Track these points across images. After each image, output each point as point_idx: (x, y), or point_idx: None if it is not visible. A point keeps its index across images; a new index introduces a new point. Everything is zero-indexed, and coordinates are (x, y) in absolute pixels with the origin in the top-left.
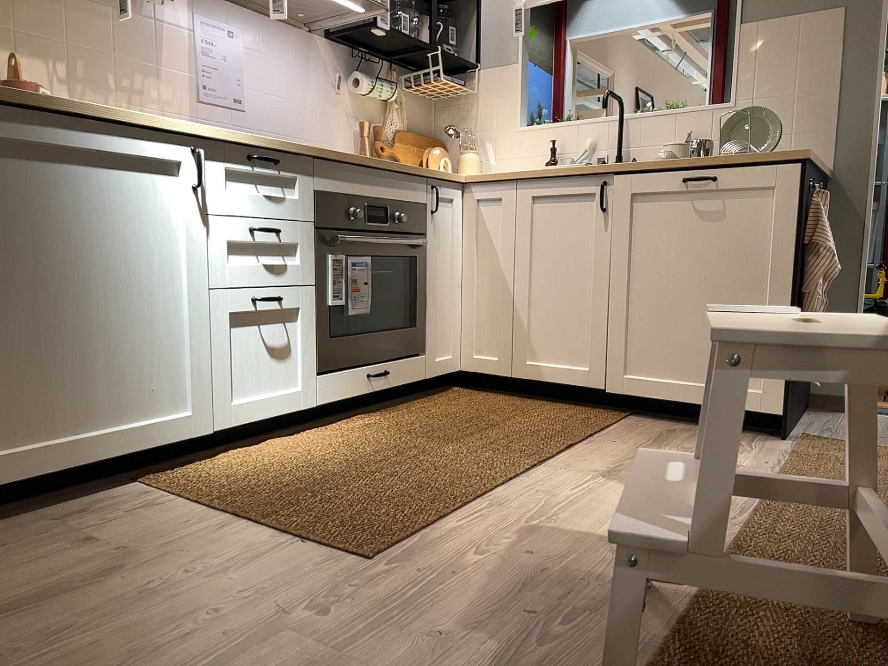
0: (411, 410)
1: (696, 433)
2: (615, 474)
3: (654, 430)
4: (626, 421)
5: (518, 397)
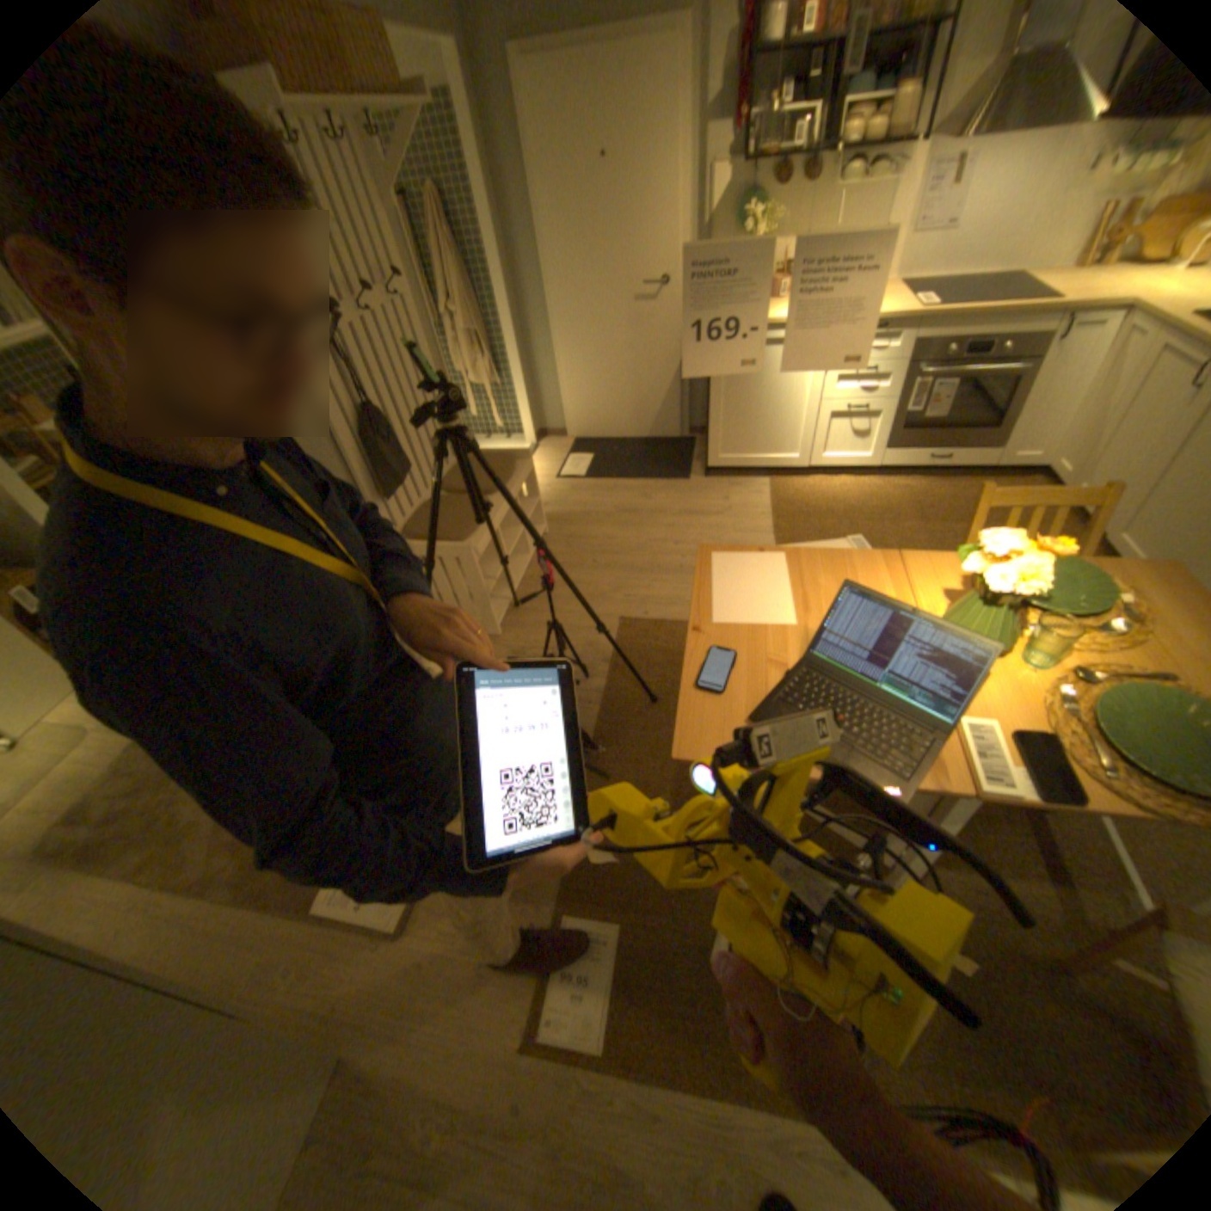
0: (959, 486)
1: None
2: None
3: None
4: None
5: None
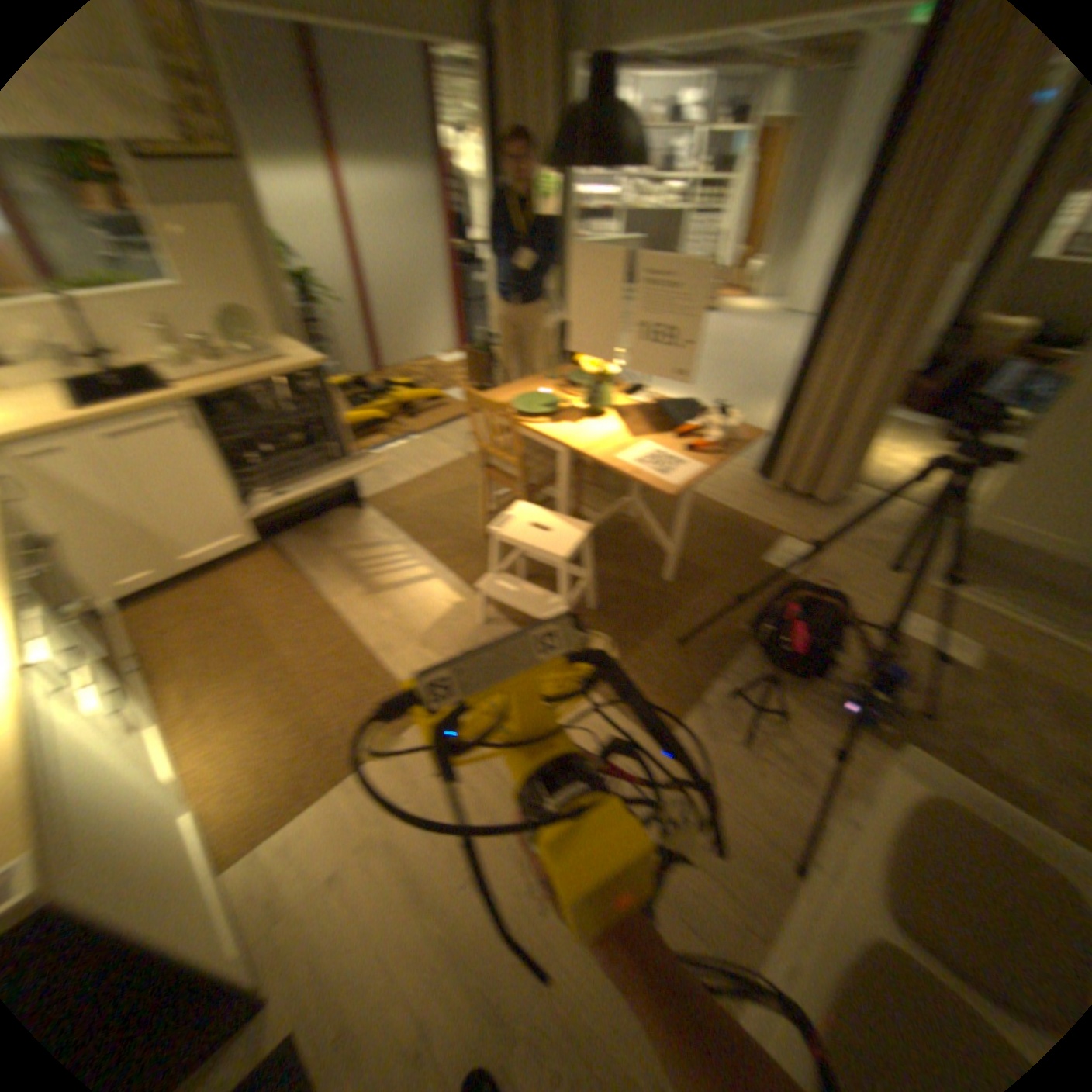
0: (153, 663)
1: (331, 534)
2: (370, 589)
3: (314, 547)
4: (294, 553)
5: (177, 586)
